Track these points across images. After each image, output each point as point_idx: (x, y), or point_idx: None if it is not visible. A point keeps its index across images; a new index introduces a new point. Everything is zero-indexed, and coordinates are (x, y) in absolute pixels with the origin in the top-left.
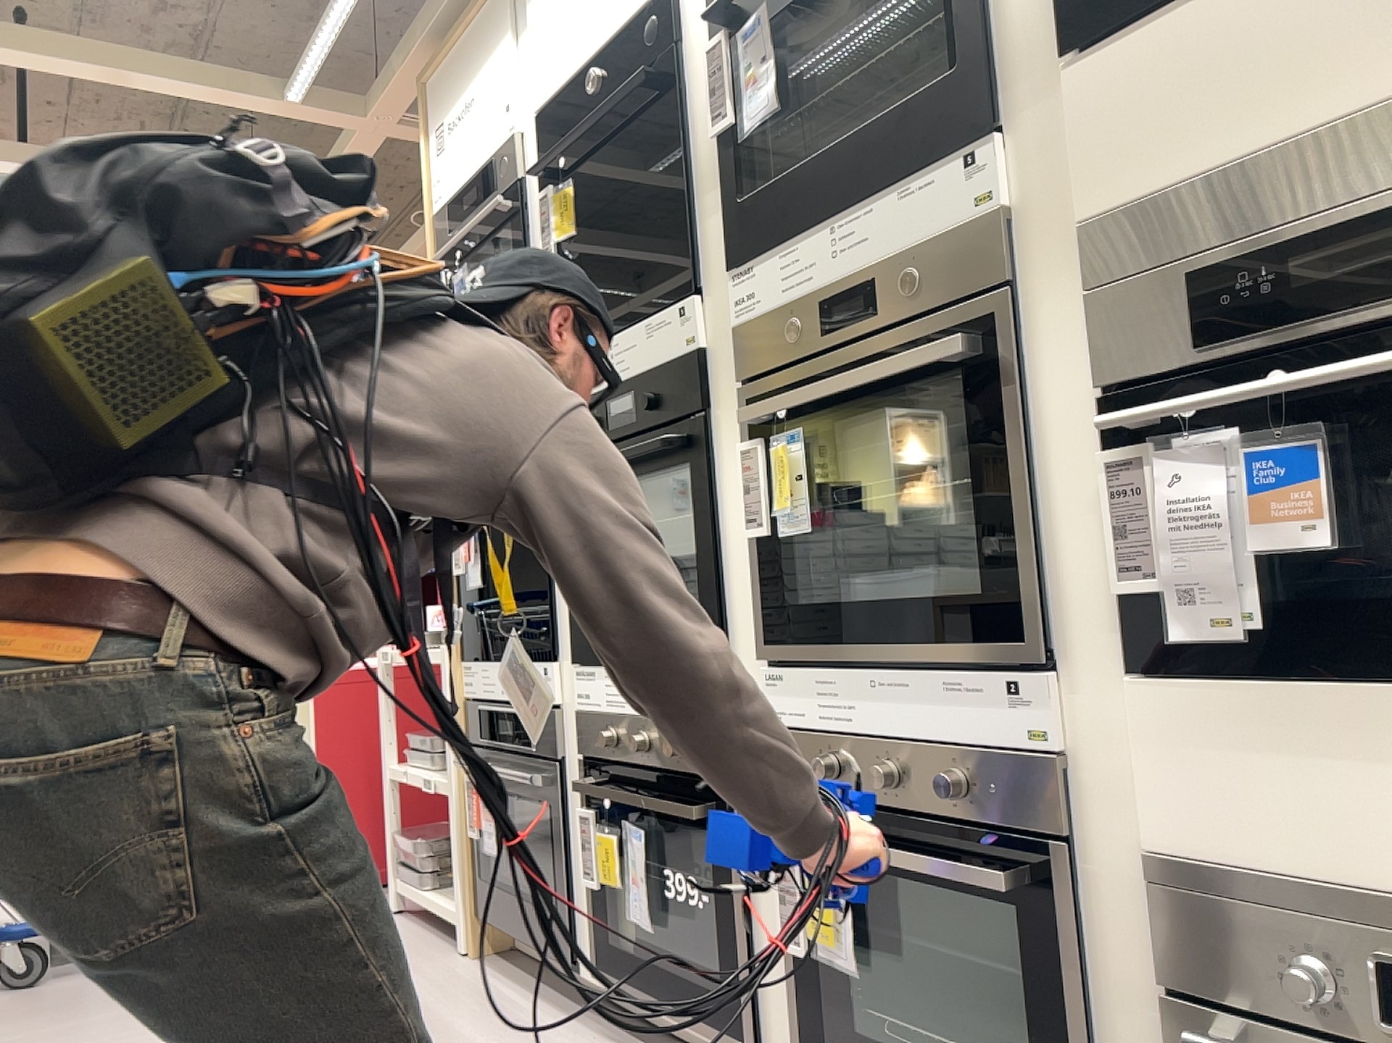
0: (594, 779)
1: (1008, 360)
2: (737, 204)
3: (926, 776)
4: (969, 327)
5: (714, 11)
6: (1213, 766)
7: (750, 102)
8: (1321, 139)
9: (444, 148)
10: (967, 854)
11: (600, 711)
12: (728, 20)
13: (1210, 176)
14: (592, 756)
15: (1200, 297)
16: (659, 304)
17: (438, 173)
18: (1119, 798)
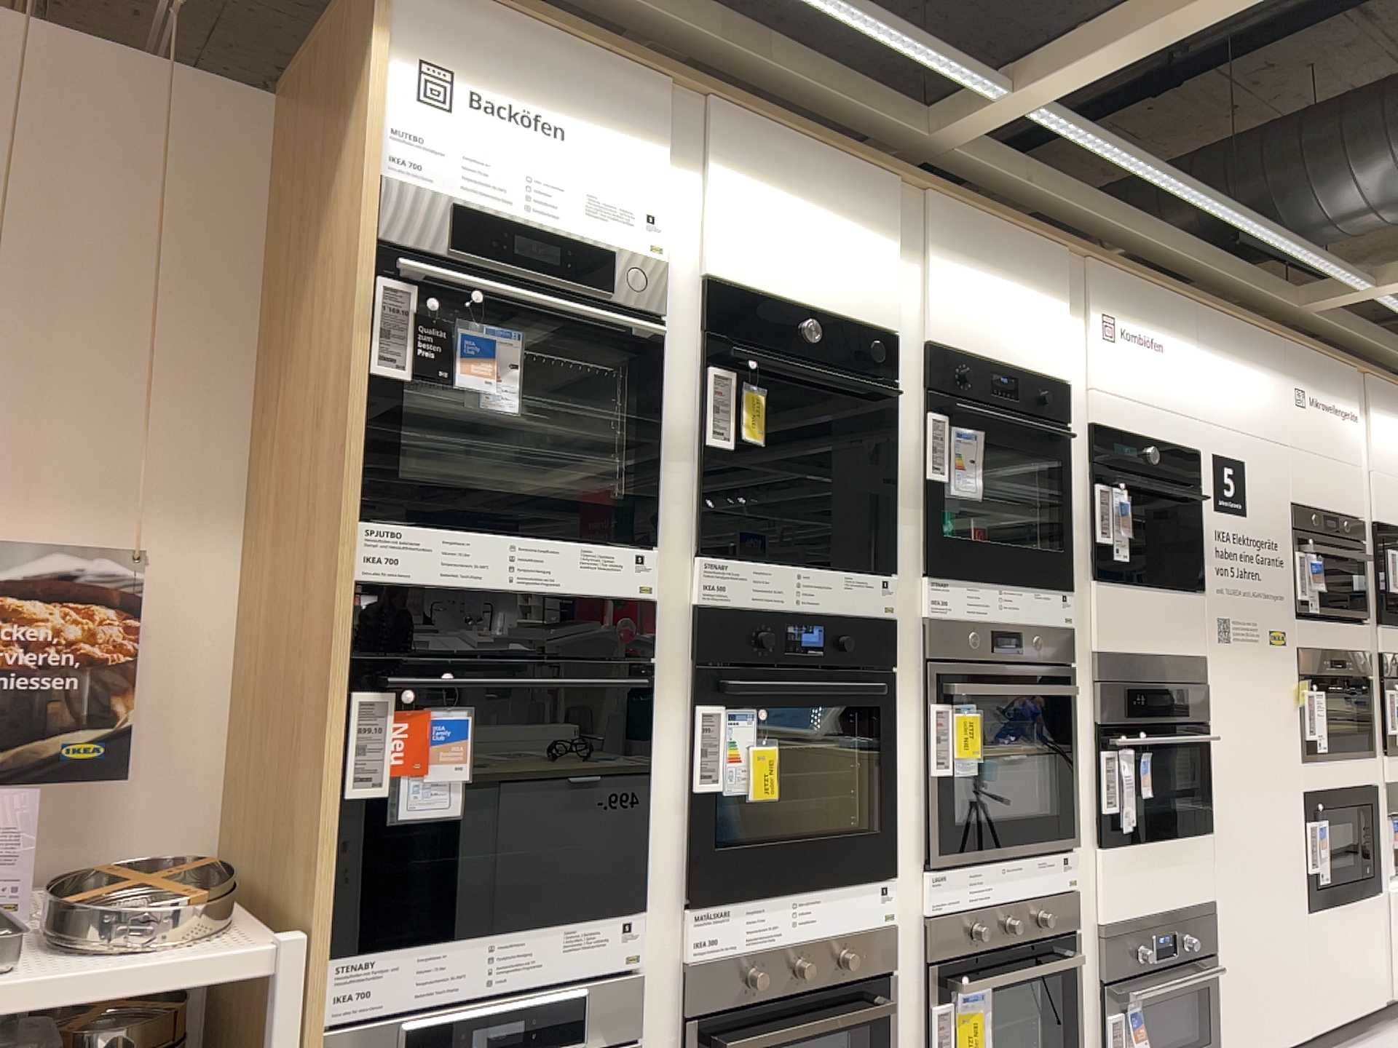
0: (713, 1032)
1: (1070, 699)
2: (941, 535)
3: (1026, 917)
4: (1059, 678)
5: (942, 397)
6: (1120, 879)
7: (958, 477)
8: (1138, 653)
9: (459, 115)
10: (1038, 954)
11: (735, 950)
12: (959, 417)
13: (1125, 653)
14: (713, 1007)
15: (1126, 697)
16: (848, 562)
17: (425, 131)
18: (1087, 902)
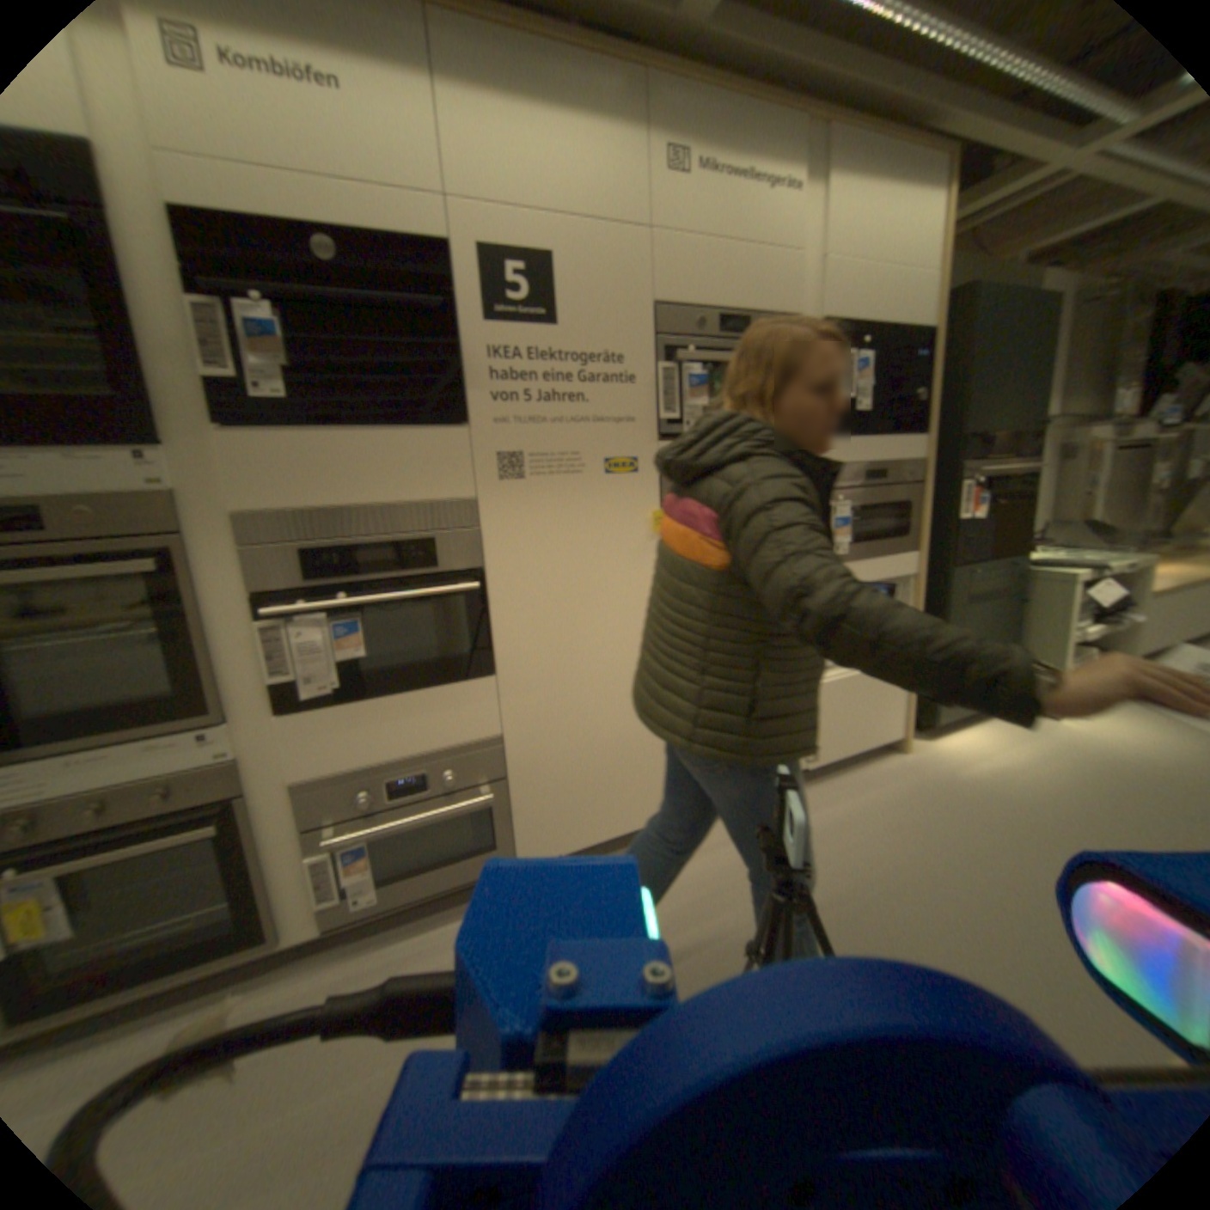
0: None
1: (177, 573)
2: None
3: (123, 802)
4: (142, 551)
5: None
6: (313, 742)
7: None
8: (345, 505)
9: None
10: (162, 830)
11: None
12: None
13: (301, 508)
14: None
15: (300, 559)
16: None
17: None
18: (263, 768)
